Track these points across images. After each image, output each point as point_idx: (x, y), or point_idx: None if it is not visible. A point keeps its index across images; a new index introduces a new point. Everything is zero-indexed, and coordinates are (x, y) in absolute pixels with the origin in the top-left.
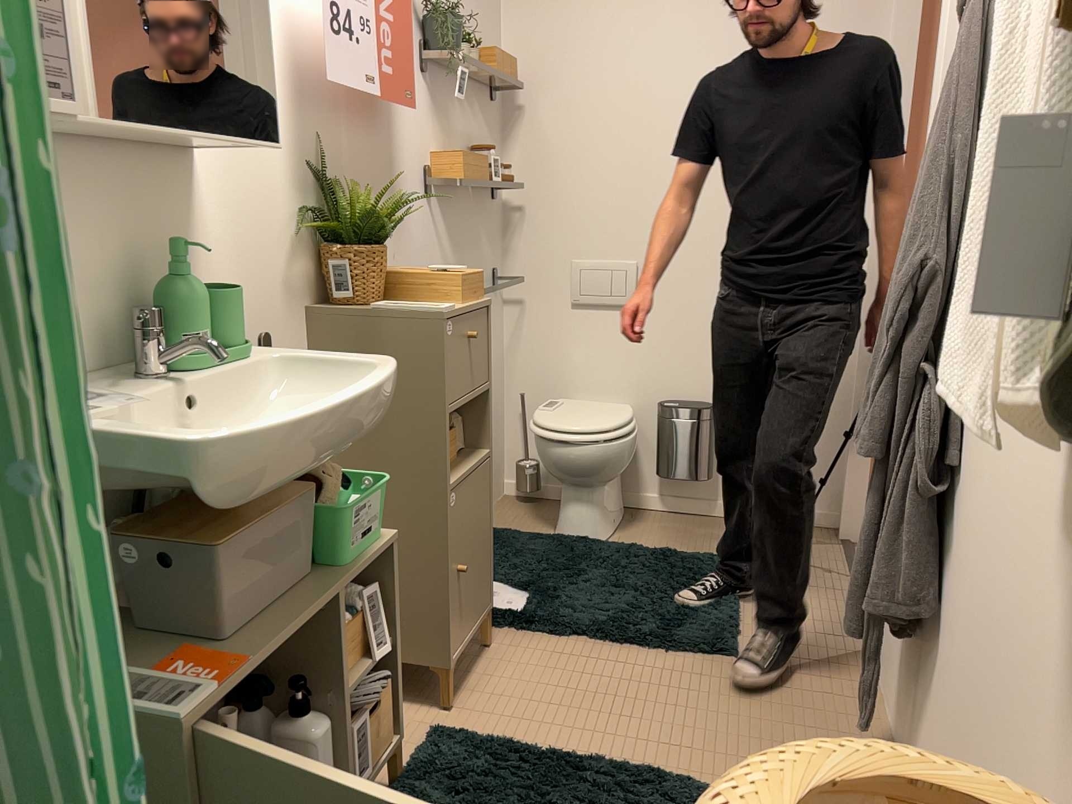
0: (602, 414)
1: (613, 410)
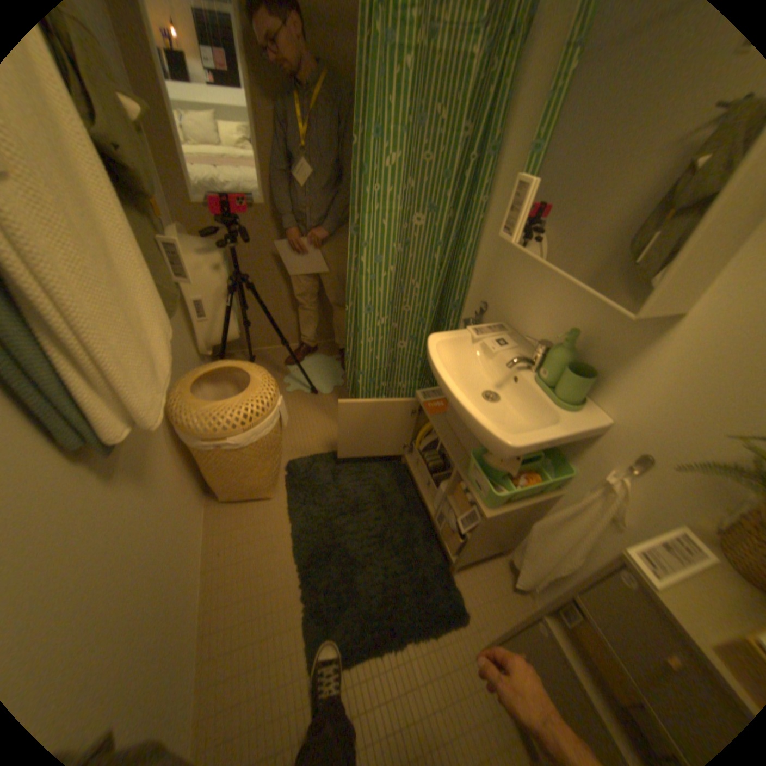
0: None
1: None
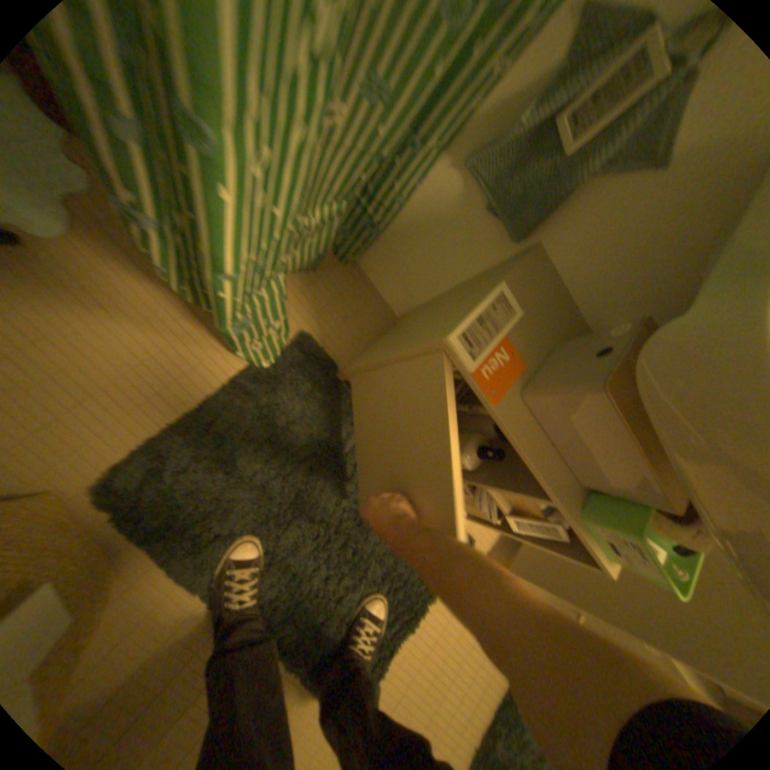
0: None
1: None
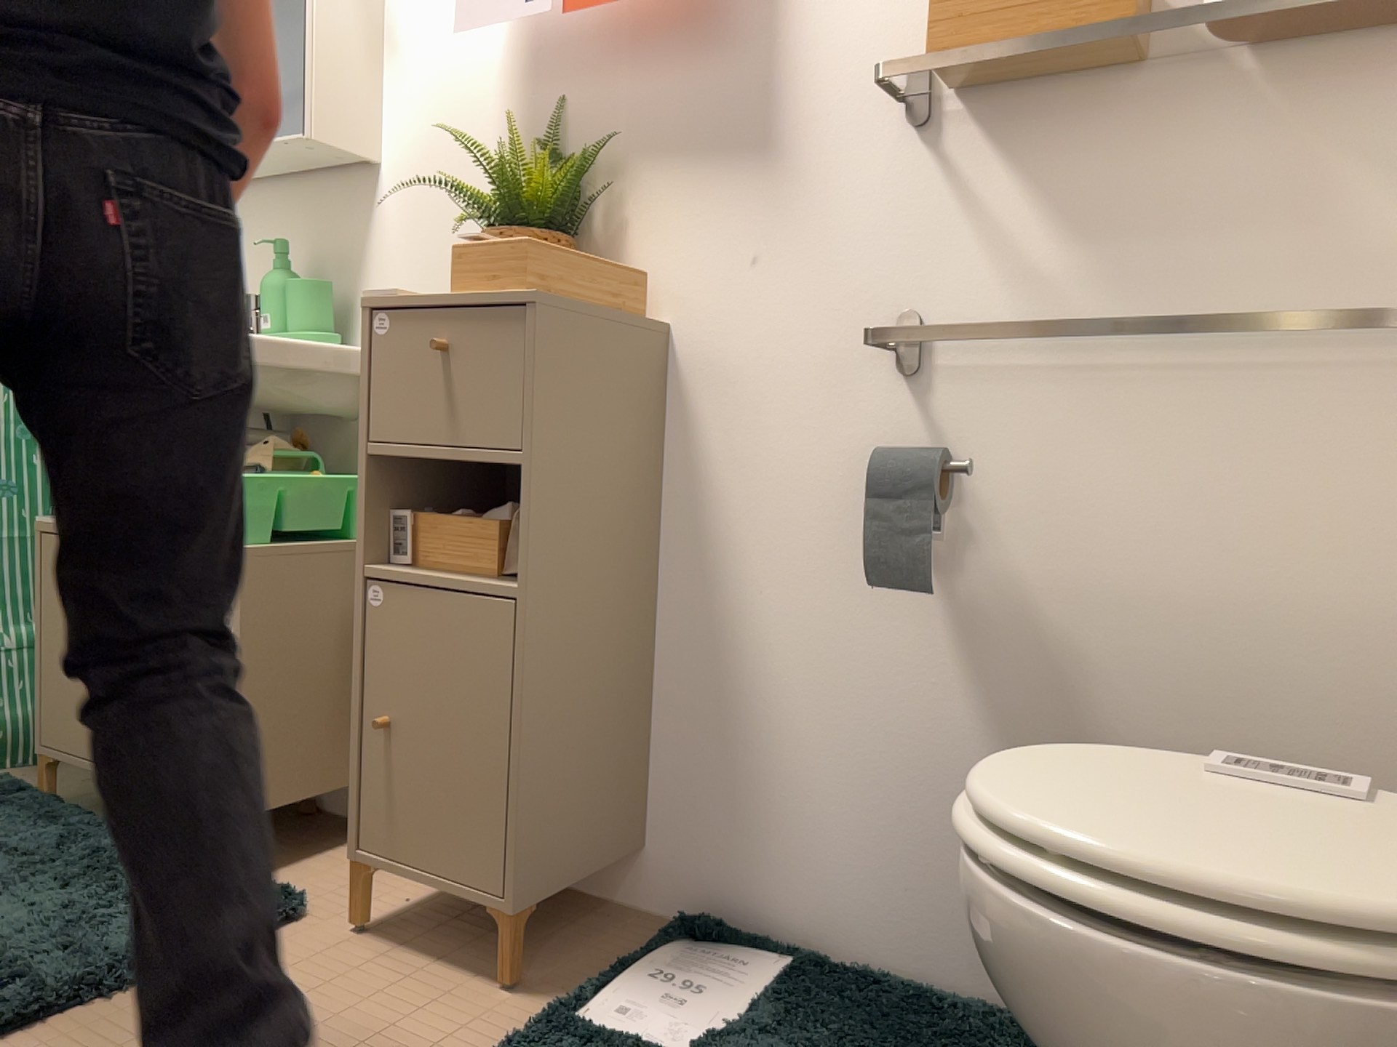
0: (1256, 839)
1: (1355, 870)
